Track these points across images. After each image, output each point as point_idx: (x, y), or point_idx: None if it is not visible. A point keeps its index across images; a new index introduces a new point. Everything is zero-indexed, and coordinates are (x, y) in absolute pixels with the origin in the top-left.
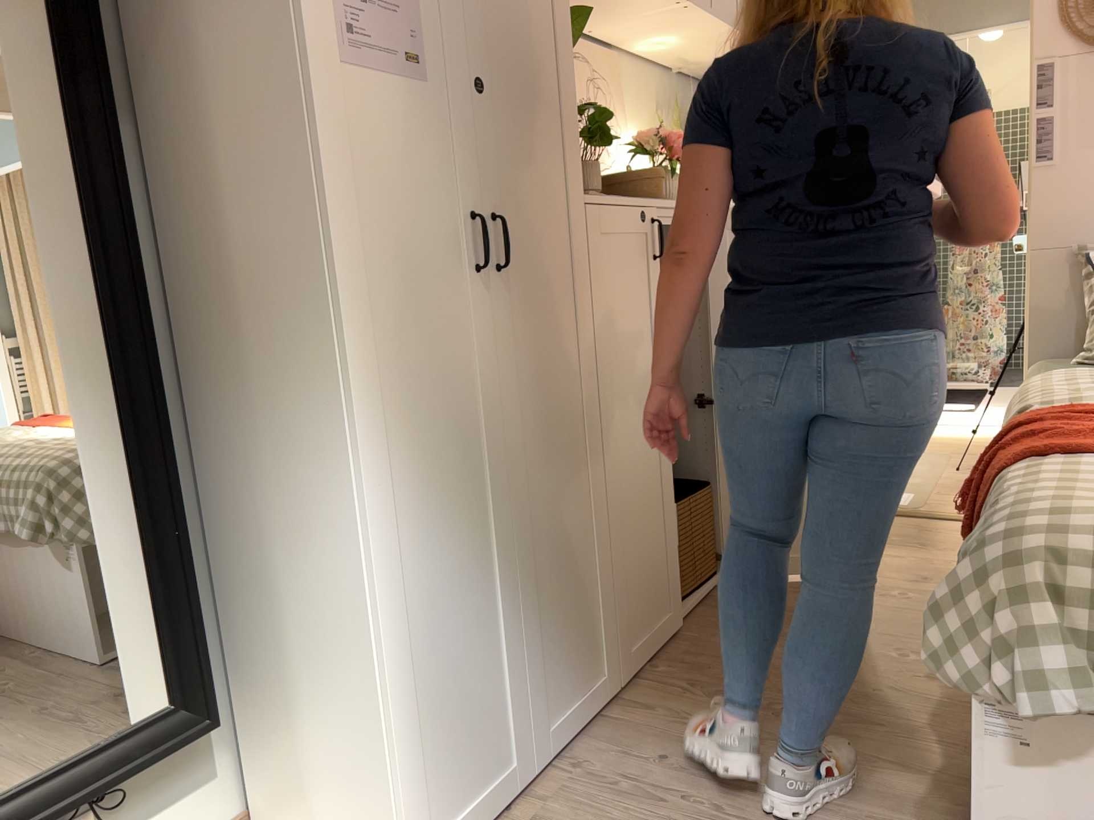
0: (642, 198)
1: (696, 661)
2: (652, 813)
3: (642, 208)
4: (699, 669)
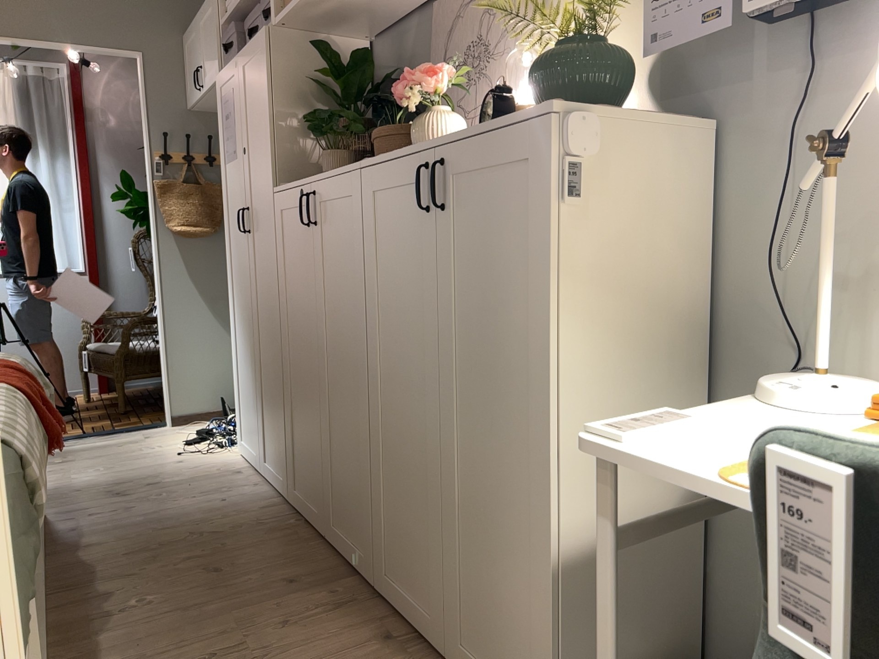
0: (308, 178)
1: (283, 536)
2: (203, 492)
3: (299, 188)
4: (272, 533)
